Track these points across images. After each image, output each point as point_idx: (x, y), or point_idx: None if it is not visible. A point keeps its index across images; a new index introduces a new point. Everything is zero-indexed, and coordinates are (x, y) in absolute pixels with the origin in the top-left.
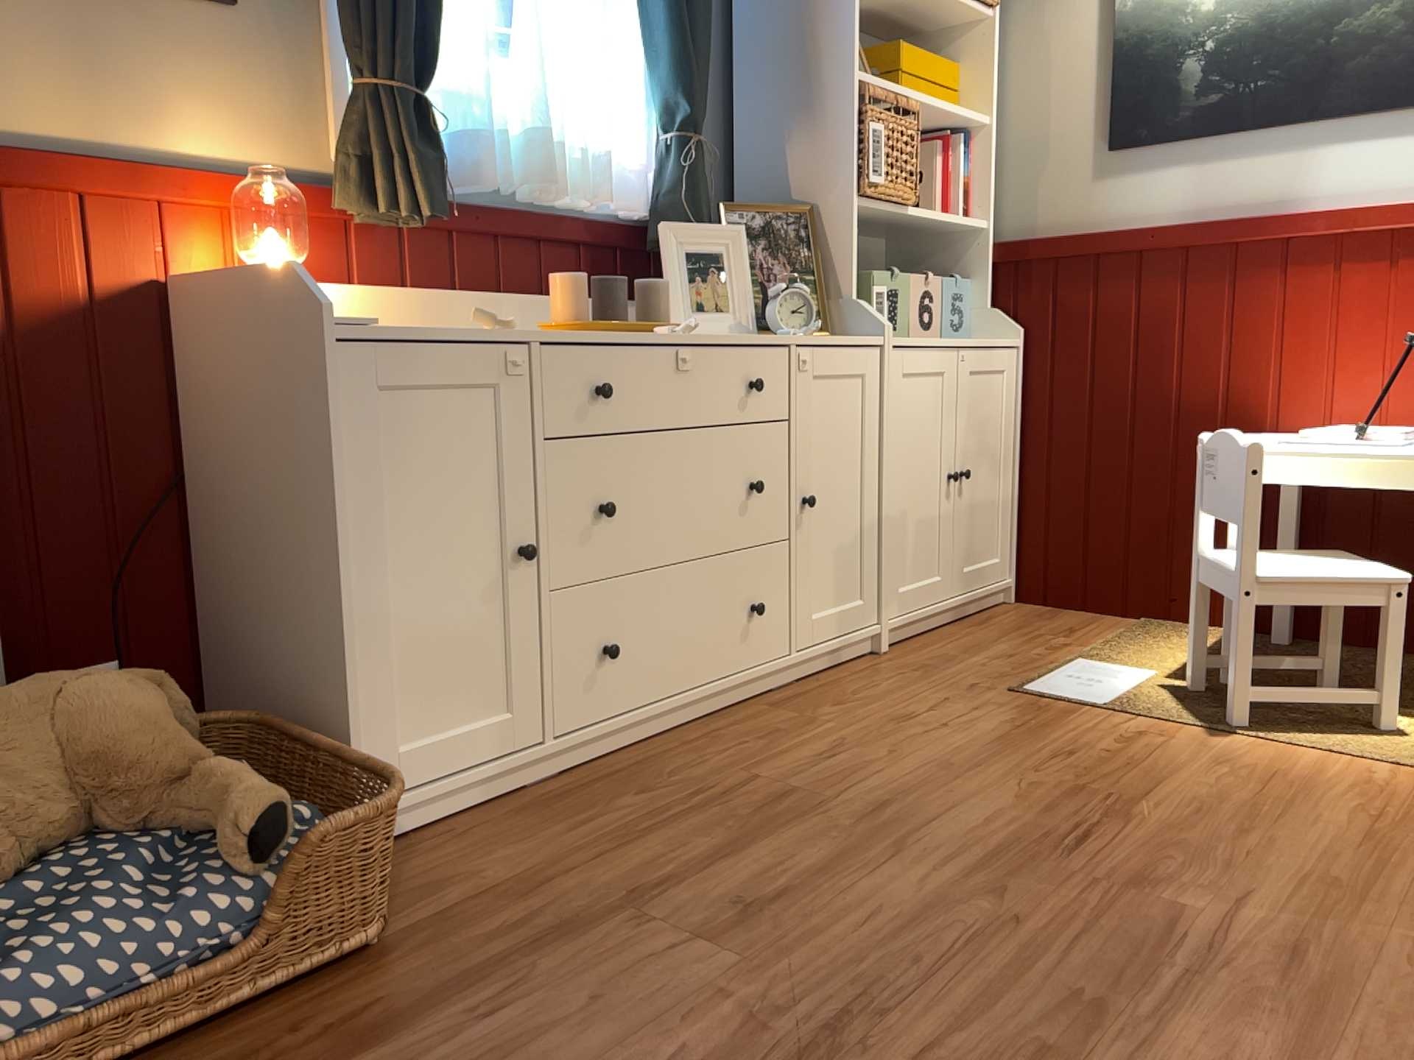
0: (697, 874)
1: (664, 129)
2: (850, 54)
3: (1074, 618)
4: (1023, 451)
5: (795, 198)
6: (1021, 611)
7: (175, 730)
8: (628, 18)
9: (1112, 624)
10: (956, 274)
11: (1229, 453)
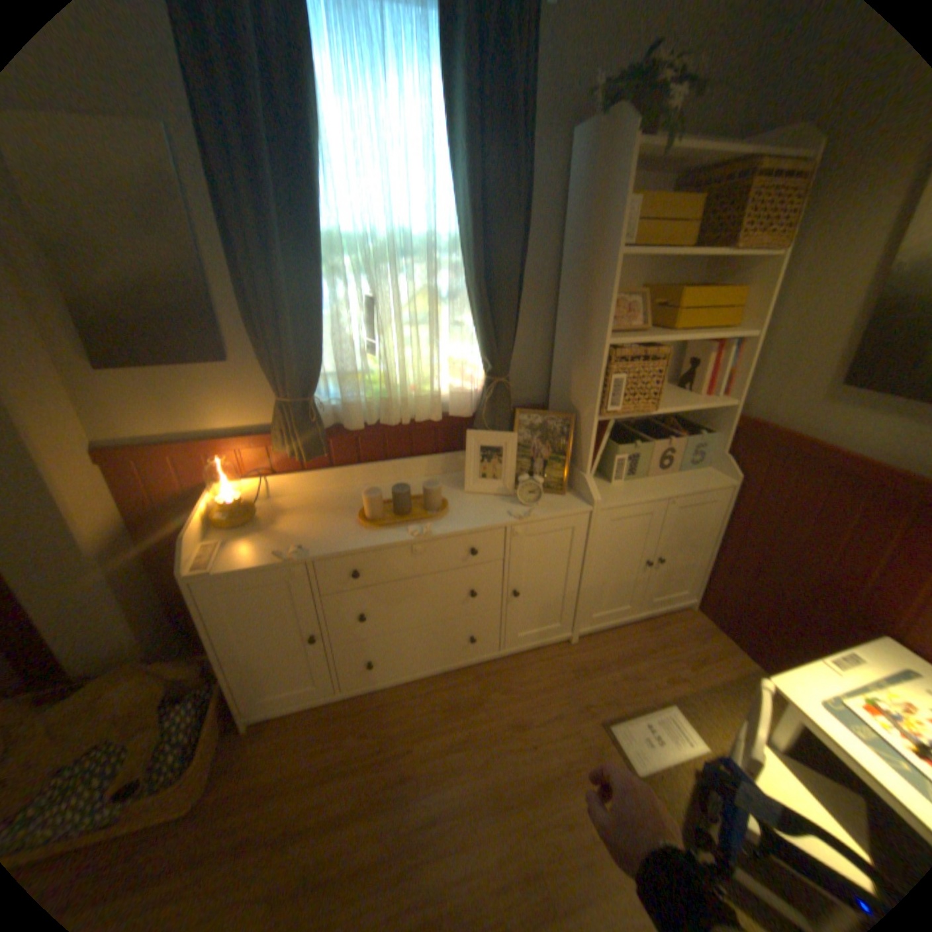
0: (316, 833)
1: (484, 369)
2: (605, 327)
3: (718, 648)
4: (724, 541)
5: (571, 401)
6: (692, 624)
7: (157, 697)
8: (463, 307)
9: (737, 666)
10: (712, 424)
11: (757, 731)
